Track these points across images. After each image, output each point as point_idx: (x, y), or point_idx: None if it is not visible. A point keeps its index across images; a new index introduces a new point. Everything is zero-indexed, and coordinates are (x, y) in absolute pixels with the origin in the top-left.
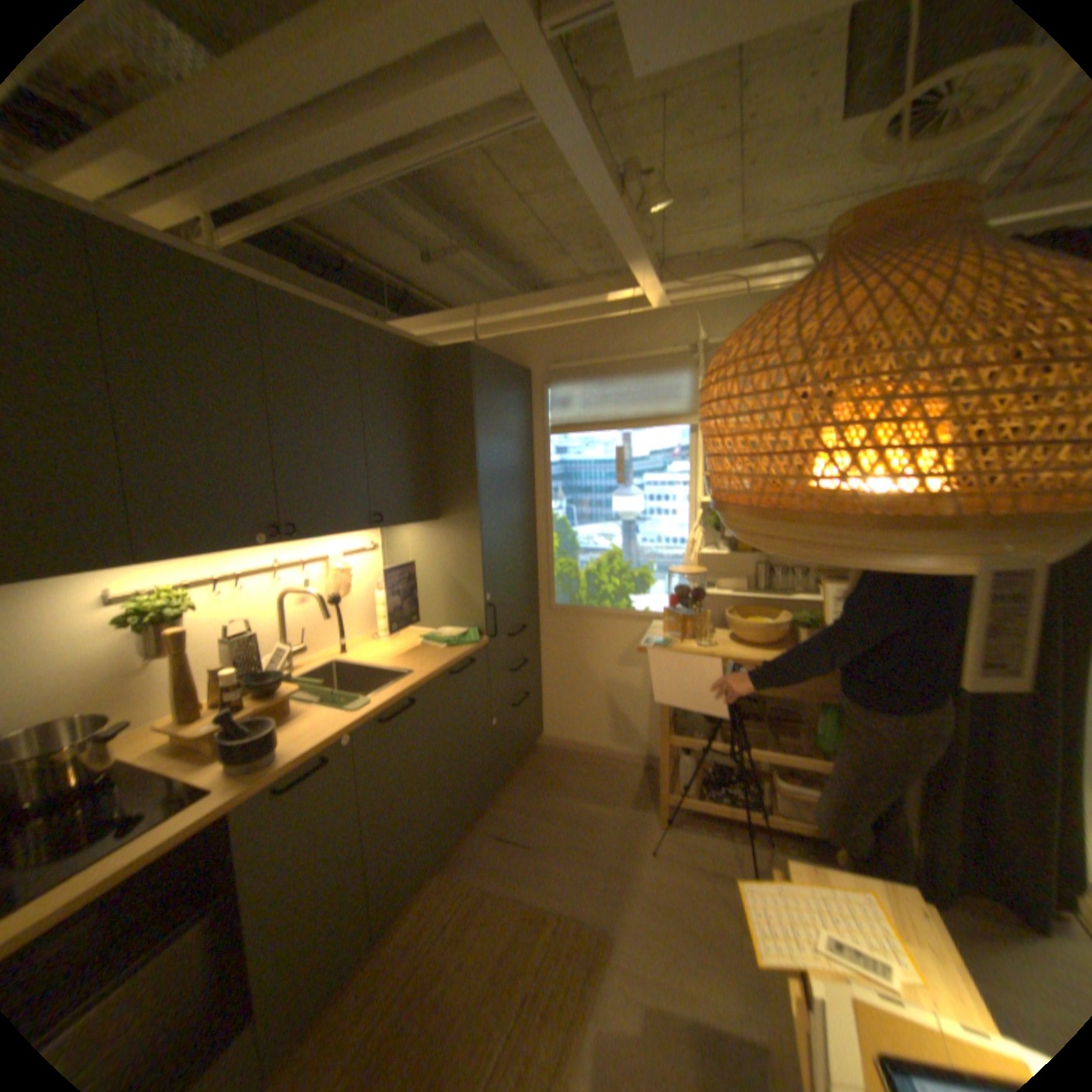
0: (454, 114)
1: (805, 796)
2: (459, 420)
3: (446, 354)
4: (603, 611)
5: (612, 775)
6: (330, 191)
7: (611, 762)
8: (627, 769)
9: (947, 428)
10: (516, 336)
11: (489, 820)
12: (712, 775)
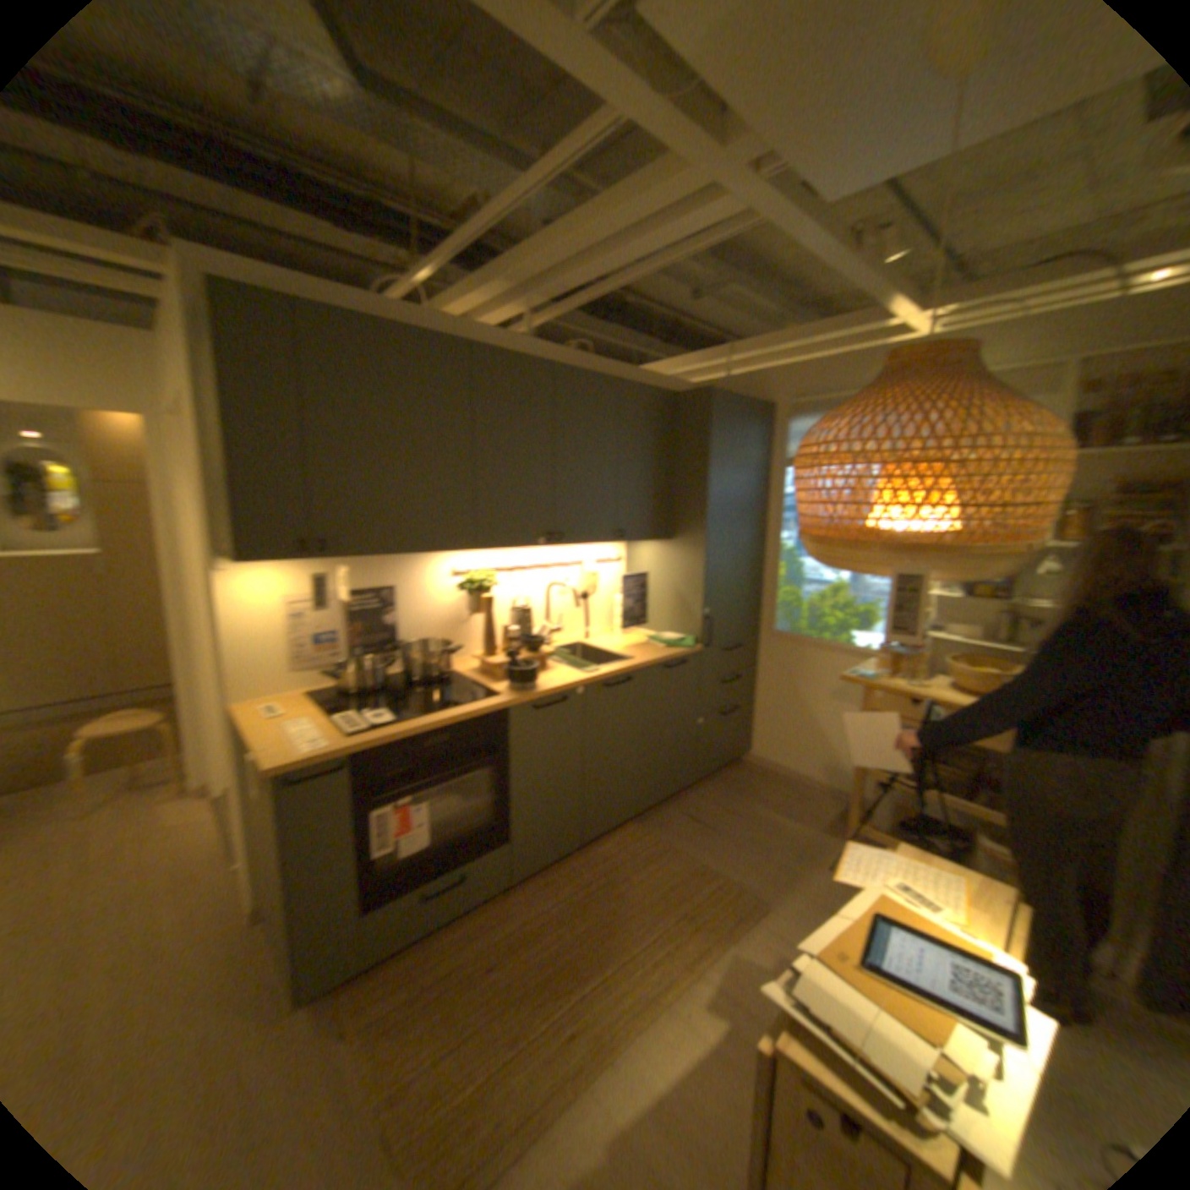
0: (696, 231)
1: (1010, 860)
2: (695, 455)
3: (689, 397)
4: (821, 643)
5: (810, 802)
6: (608, 285)
7: (814, 792)
8: (829, 802)
9: (871, 495)
10: (763, 371)
11: (685, 803)
12: (913, 821)
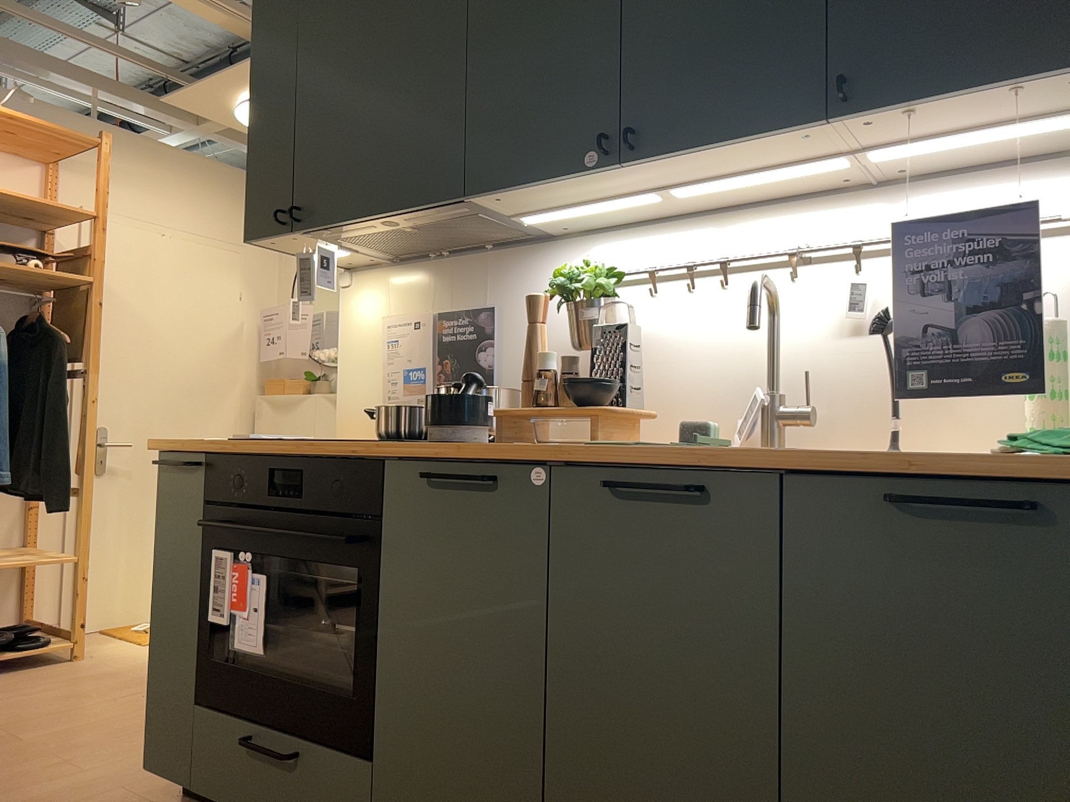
0: None
1: None
2: None
3: None
4: None
5: None
6: None
7: None
8: None
9: None
10: None
11: None
12: None
